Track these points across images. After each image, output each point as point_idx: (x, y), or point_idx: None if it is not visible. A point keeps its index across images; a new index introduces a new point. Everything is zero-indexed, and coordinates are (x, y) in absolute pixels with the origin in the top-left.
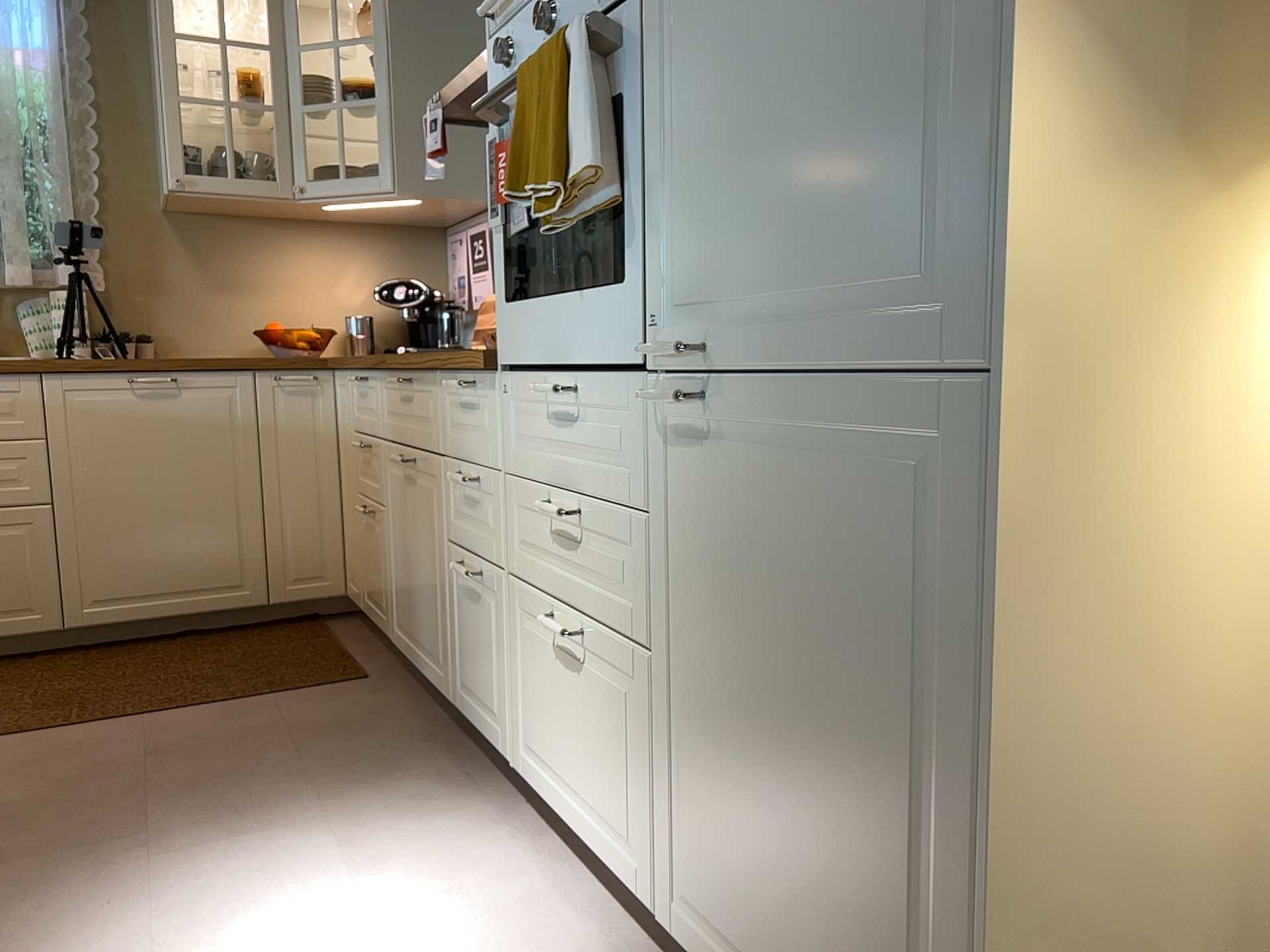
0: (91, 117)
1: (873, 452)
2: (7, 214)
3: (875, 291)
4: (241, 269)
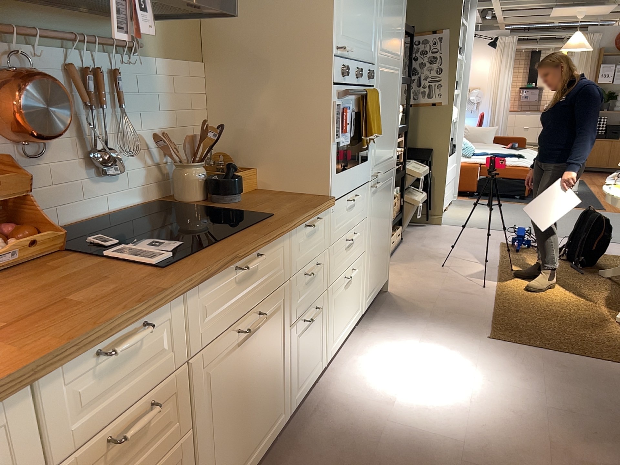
0: None
1: (388, 181)
2: None
3: (390, 157)
4: None
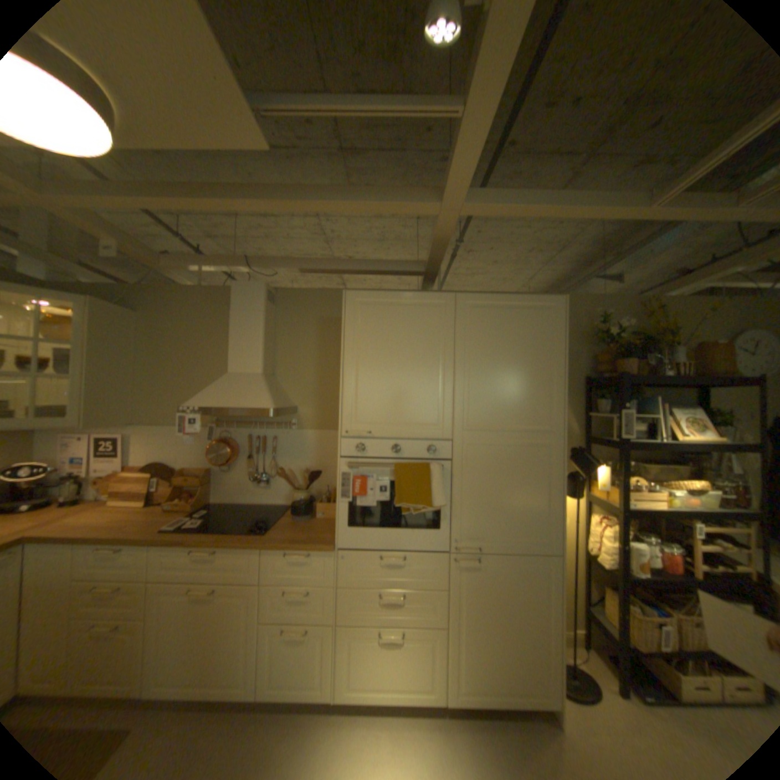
0: None
1: (530, 569)
2: None
3: (531, 540)
4: None
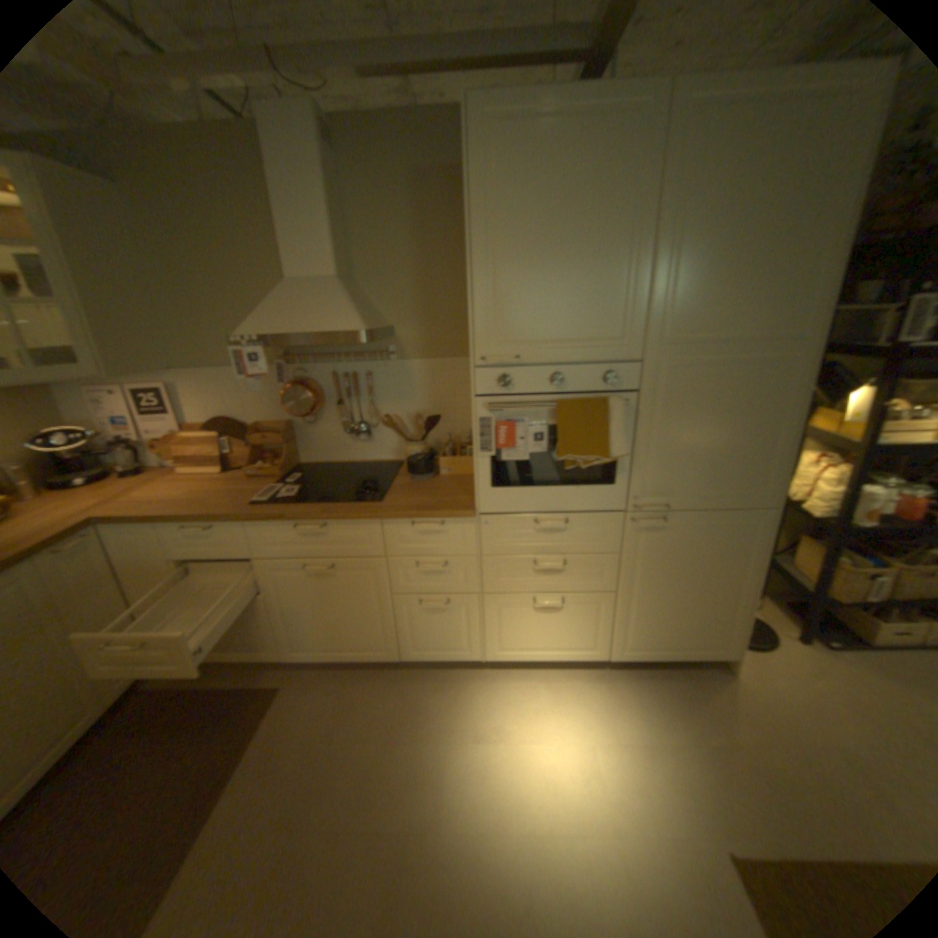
0: None
1: (732, 525)
2: None
3: (739, 492)
4: None
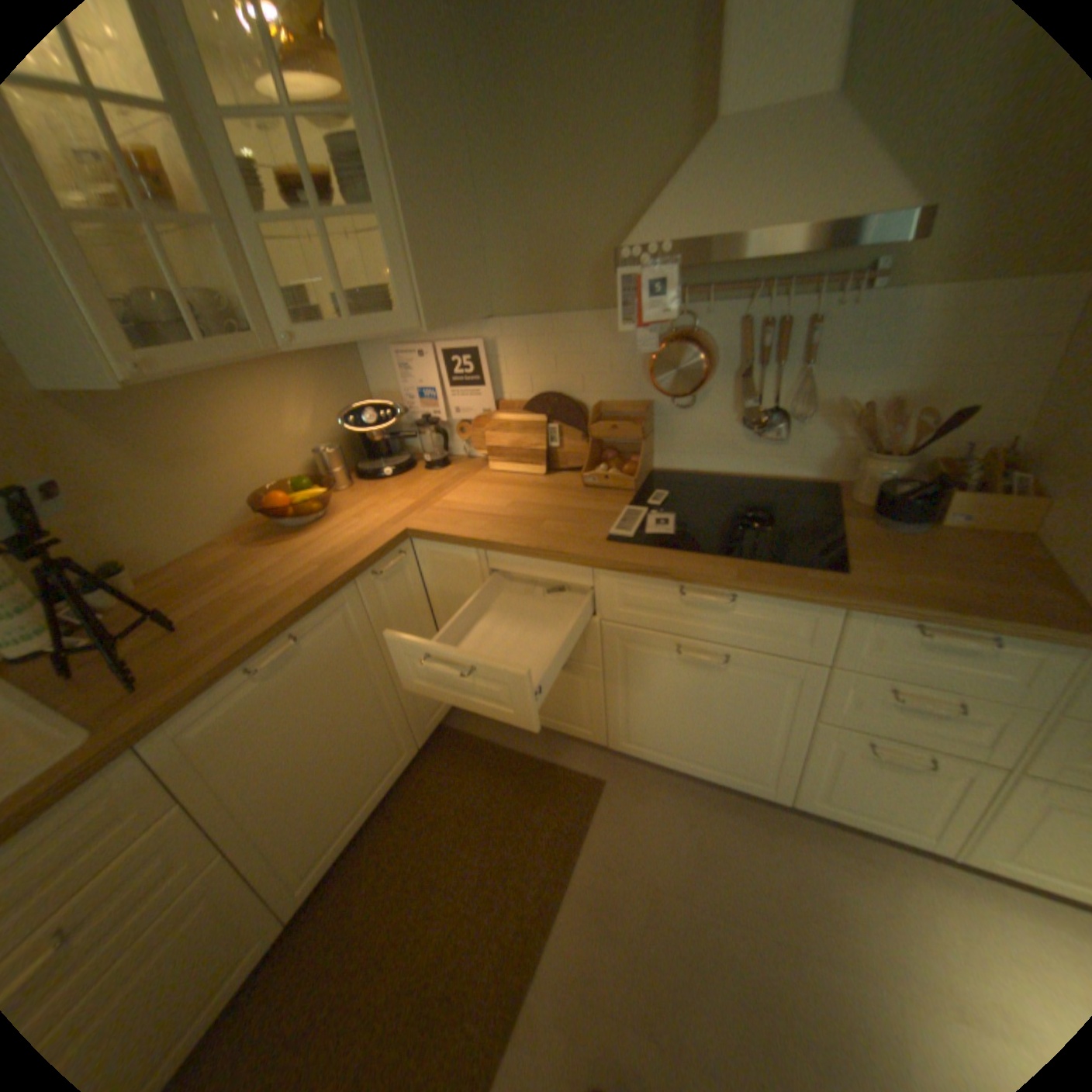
0: None
1: None
2: None
3: None
4: (180, 438)
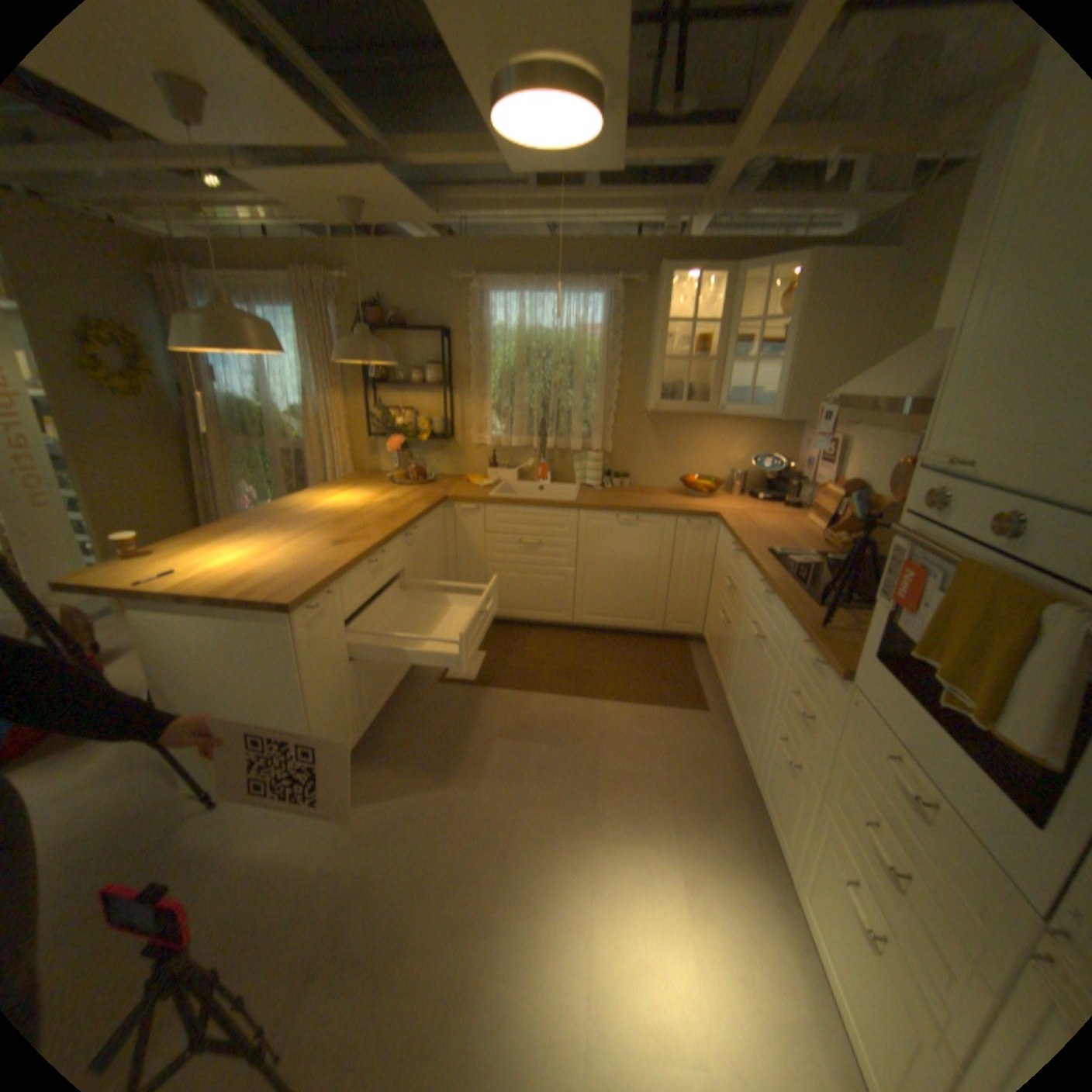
0: (617, 361)
1: None
2: (573, 416)
3: None
4: (678, 441)
